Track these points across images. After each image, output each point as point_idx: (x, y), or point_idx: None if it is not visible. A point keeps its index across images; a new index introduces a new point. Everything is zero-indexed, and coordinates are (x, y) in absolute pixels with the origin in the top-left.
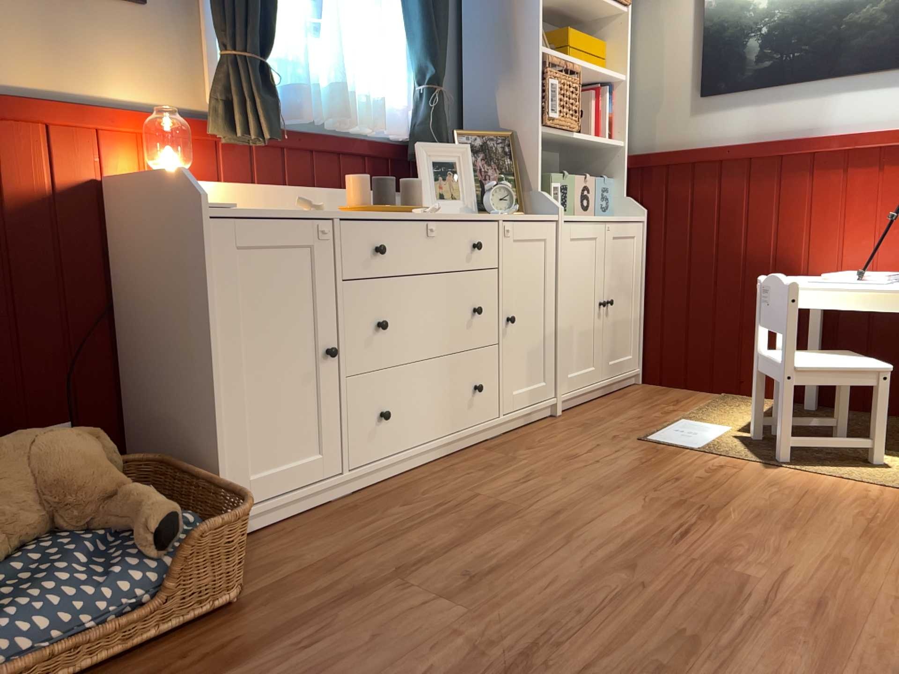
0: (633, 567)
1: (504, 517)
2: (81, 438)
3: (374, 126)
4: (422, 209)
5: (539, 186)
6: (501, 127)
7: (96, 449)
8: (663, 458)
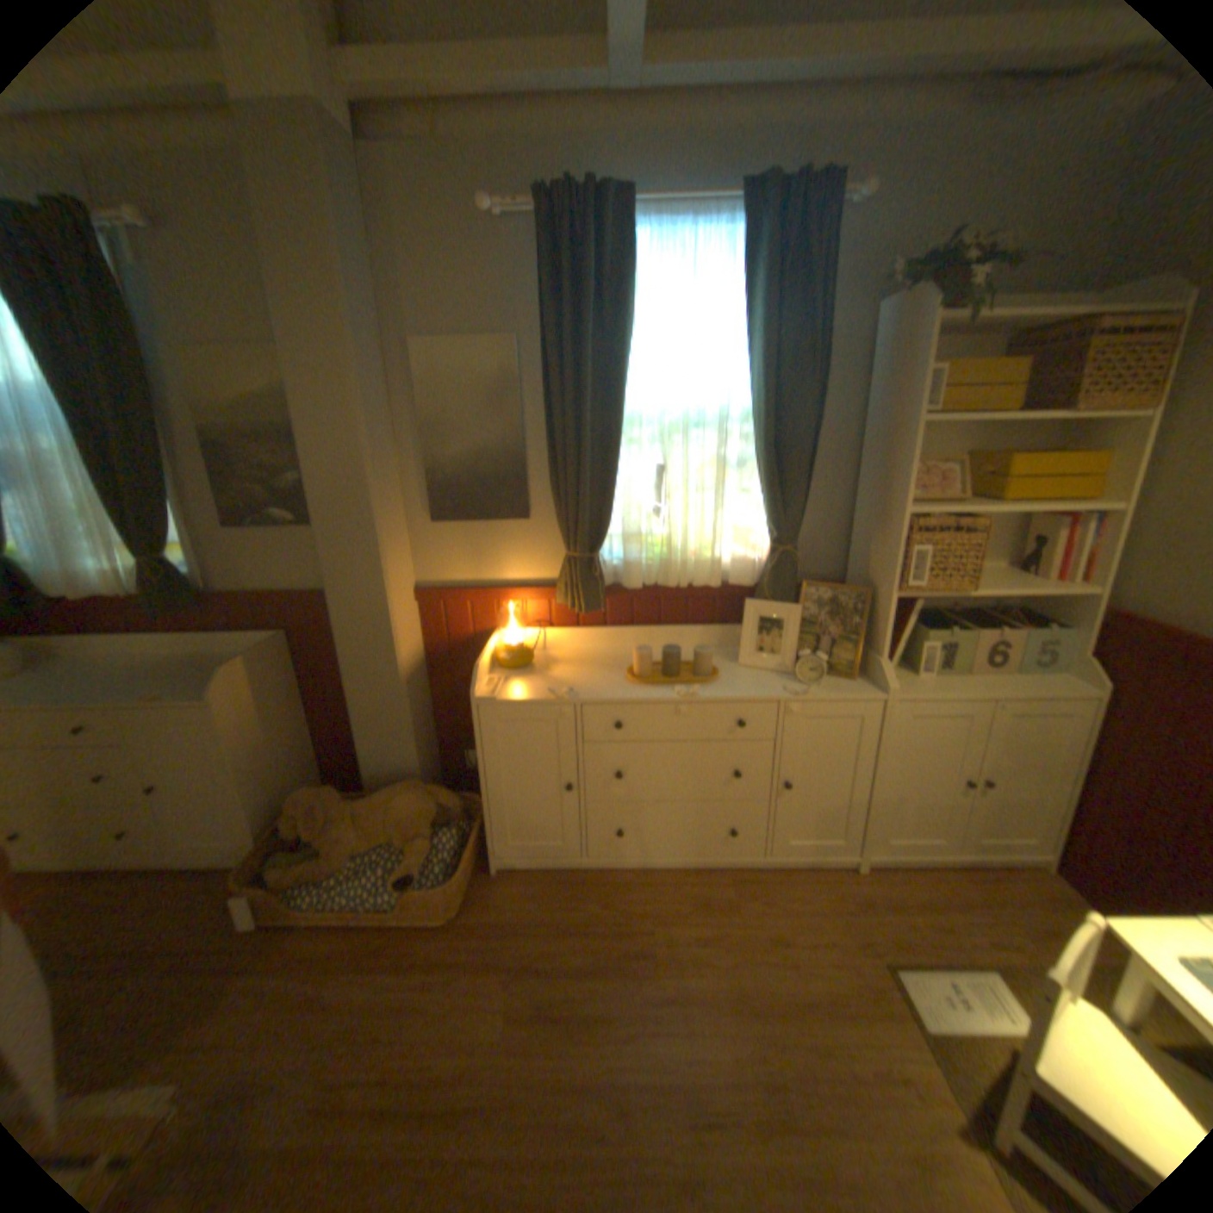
0: (624, 1117)
1: (633, 976)
2: (416, 802)
3: (707, 583)
4: (679, 692)
5: (891, 652)
6: (870, 577)
7: (422, 810)
8: (865, 1018)
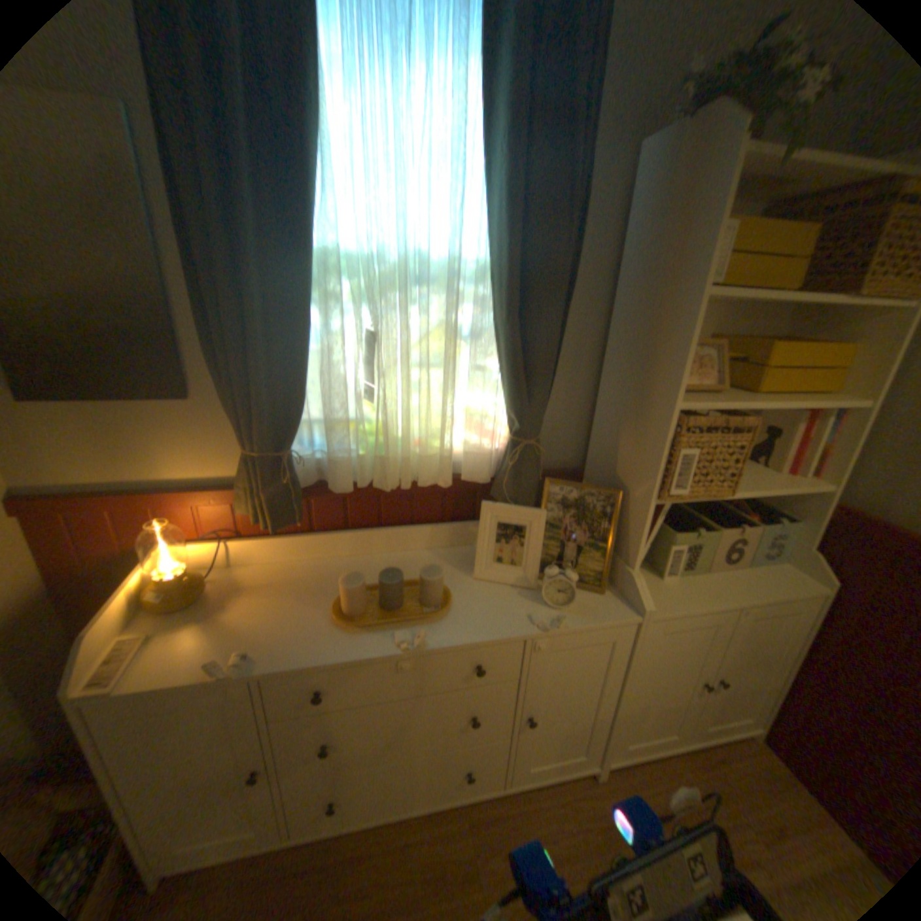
0: None
1: None
2: None
3: (437, 480)
4: (402, 641)
5: (643, 560)
6: (618, 474)
7: None
8: None
